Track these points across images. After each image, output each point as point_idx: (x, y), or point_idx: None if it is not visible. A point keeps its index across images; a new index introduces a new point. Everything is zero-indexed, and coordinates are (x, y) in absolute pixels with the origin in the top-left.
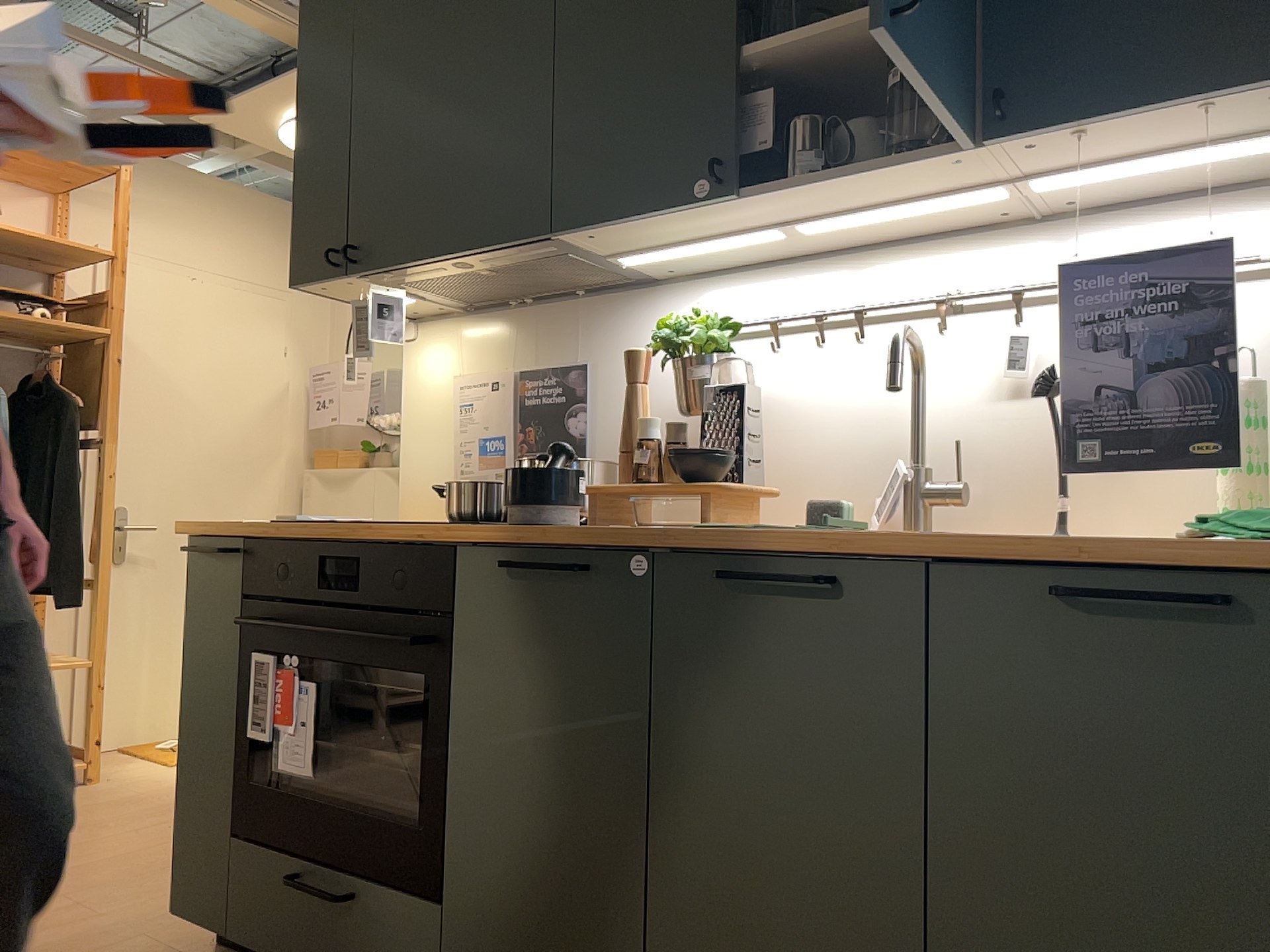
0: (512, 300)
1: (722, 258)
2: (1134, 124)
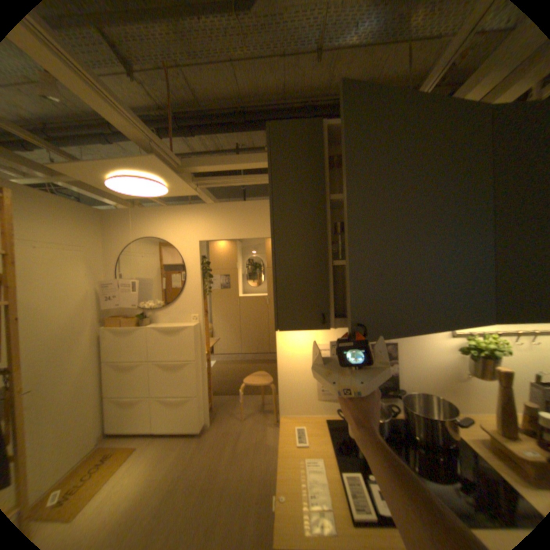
0: None
1: None
2: None
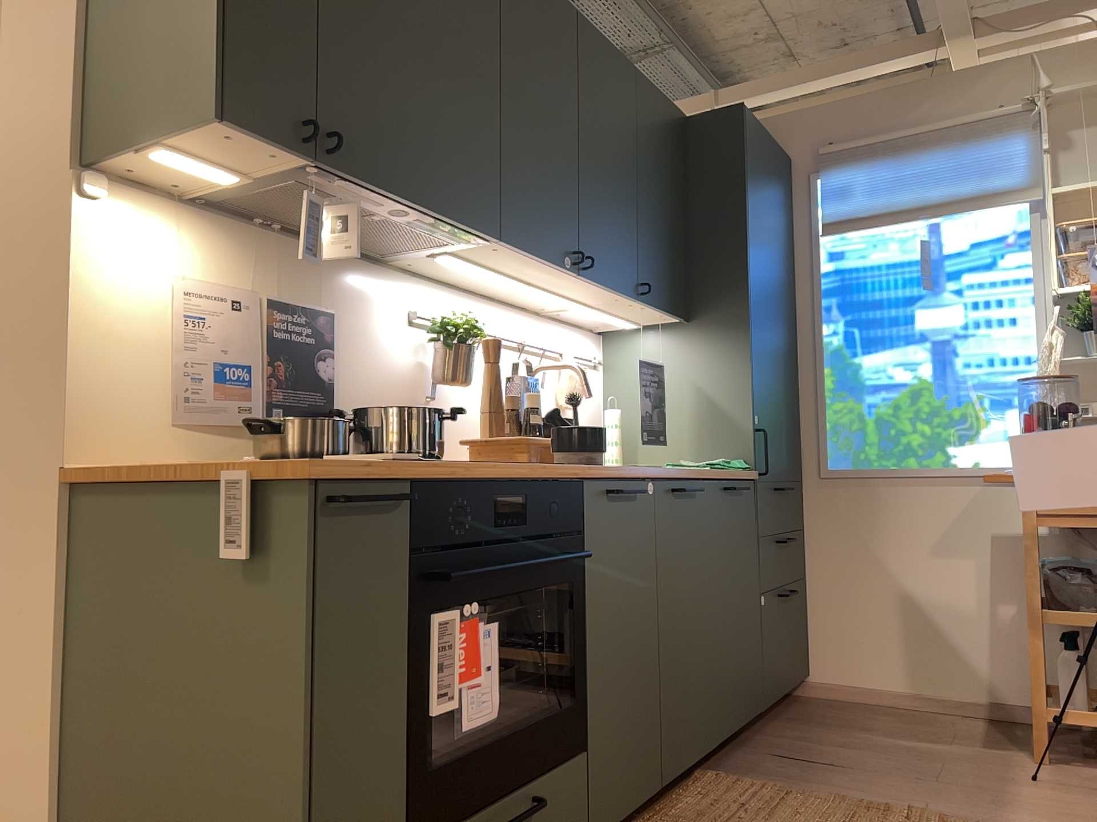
0: (263, 219)
1: (442, 271)
2: (651, 310)
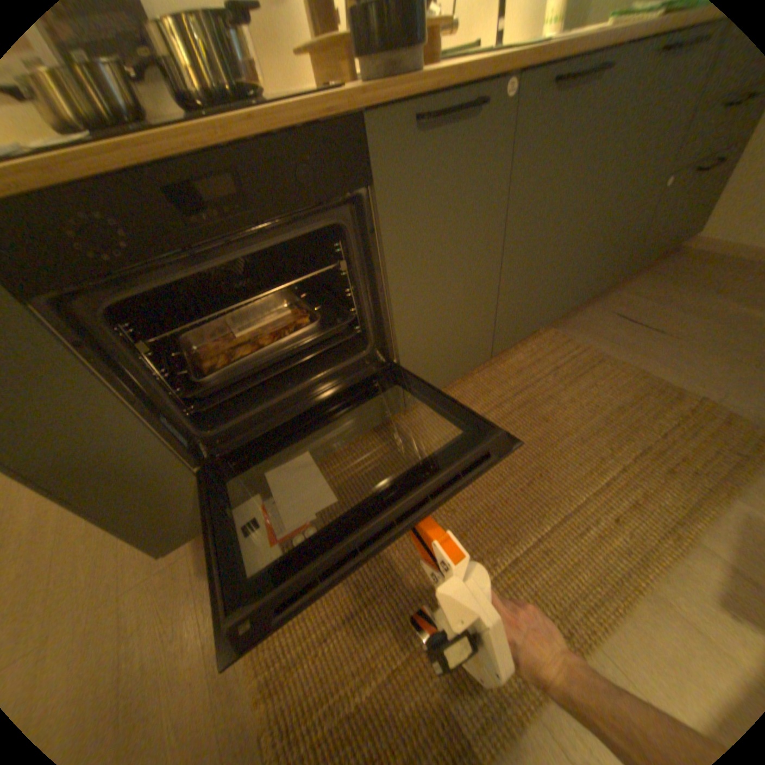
0: None
1: None
2: None
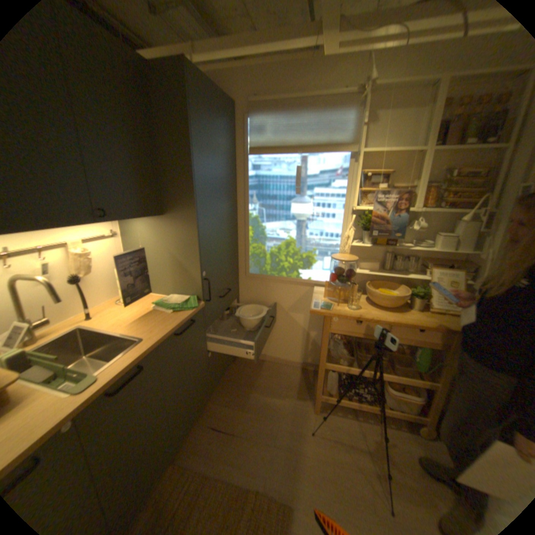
0: None
1: None
2: (124, 219)
